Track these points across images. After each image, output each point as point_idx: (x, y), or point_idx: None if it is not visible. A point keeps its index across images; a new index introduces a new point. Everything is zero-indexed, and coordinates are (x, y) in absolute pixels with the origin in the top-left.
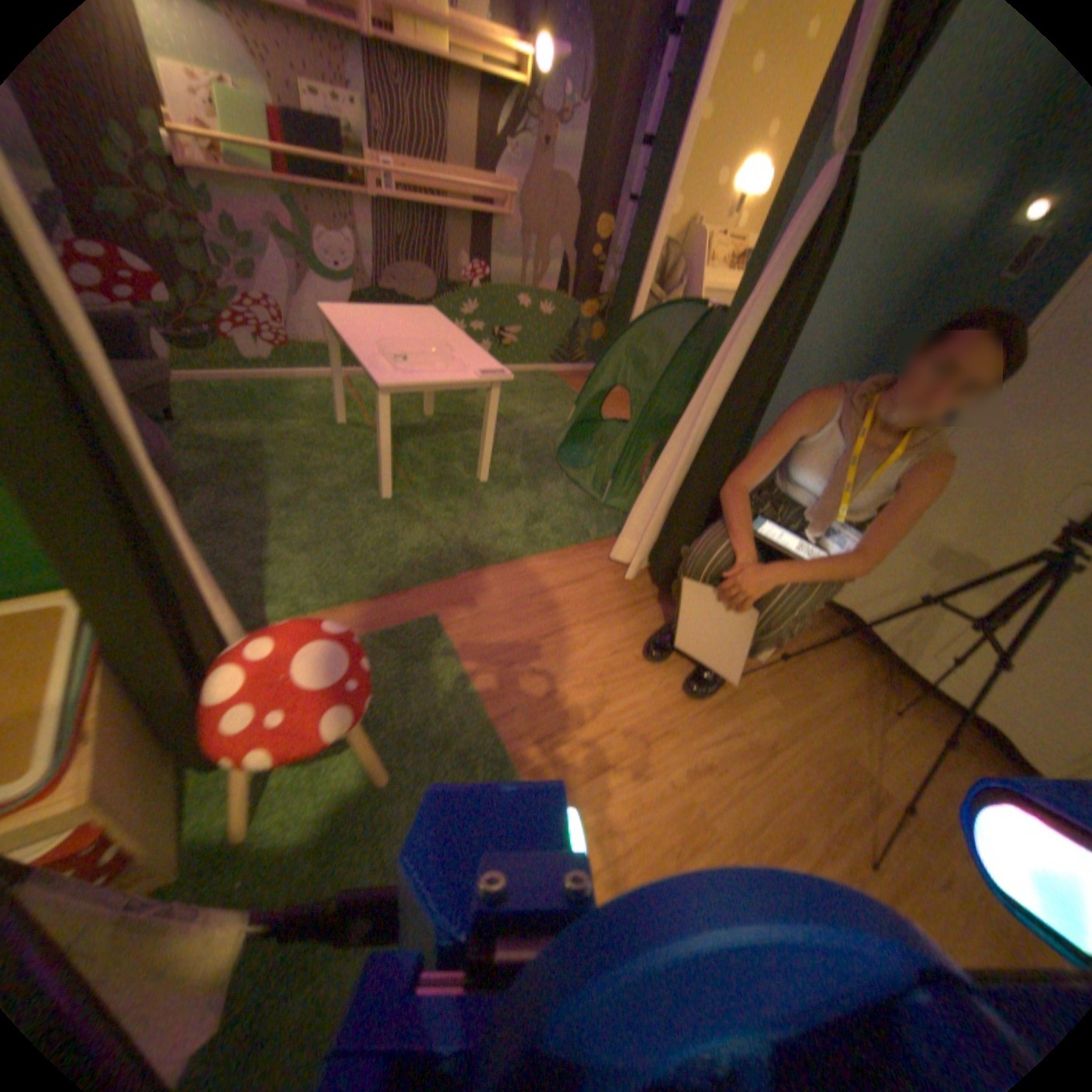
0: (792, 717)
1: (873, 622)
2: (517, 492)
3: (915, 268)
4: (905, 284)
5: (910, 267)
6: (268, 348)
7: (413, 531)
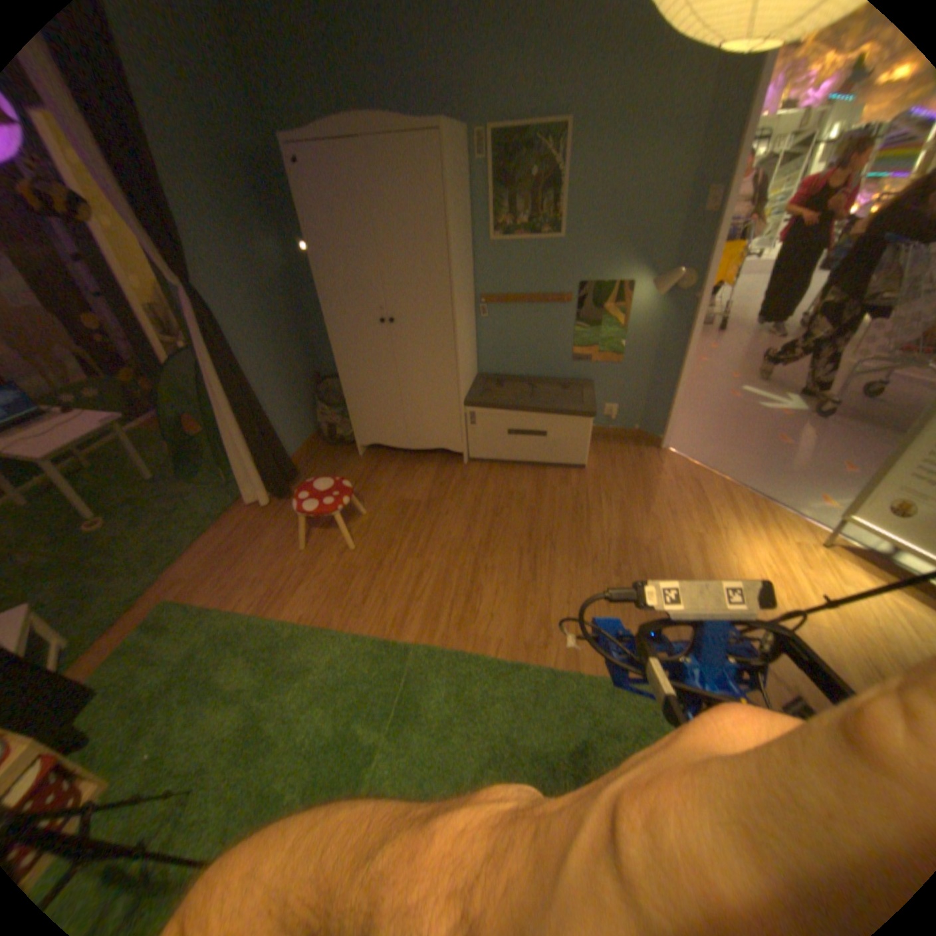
0: (376, 501)
1: (385, 439)
2: (167, 511)
3: (279, 284)
4: (282, 292)
5: (276, 285)
6: None
7: (112, 577)
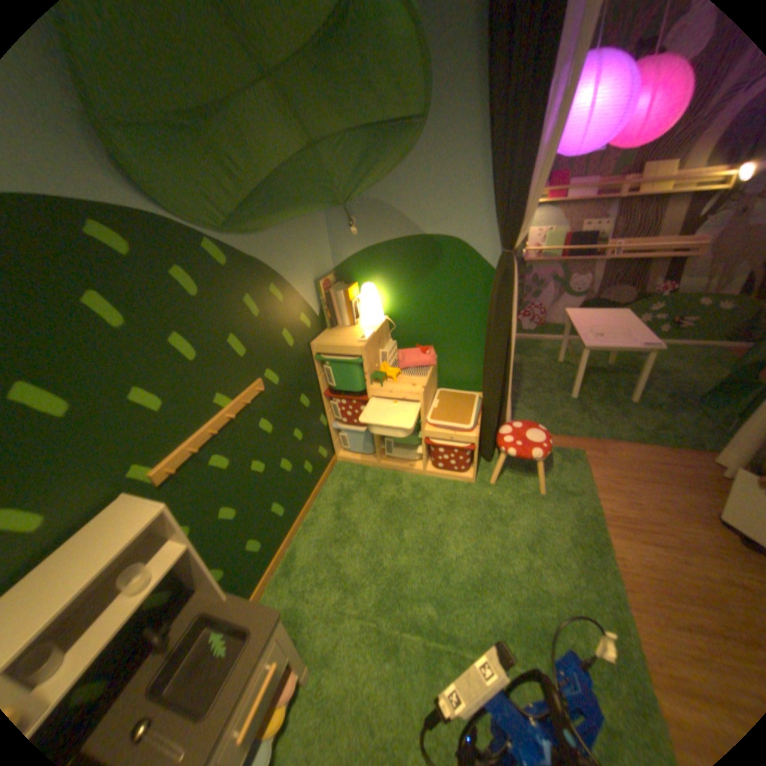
0: None
1: None
2: (660, 413)
3: None
4: None
5: None
6: (536, 326)
7: (585, 416)
